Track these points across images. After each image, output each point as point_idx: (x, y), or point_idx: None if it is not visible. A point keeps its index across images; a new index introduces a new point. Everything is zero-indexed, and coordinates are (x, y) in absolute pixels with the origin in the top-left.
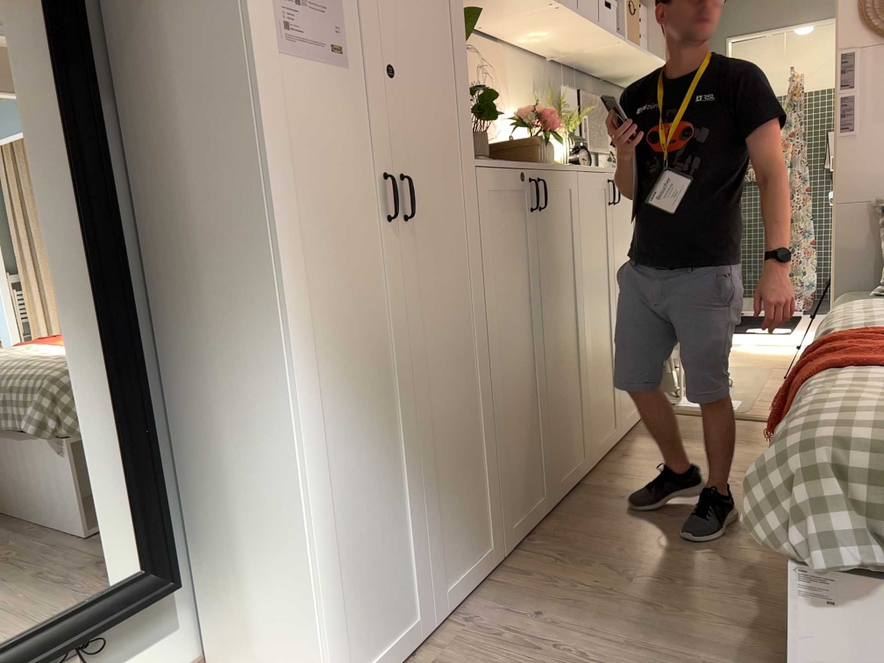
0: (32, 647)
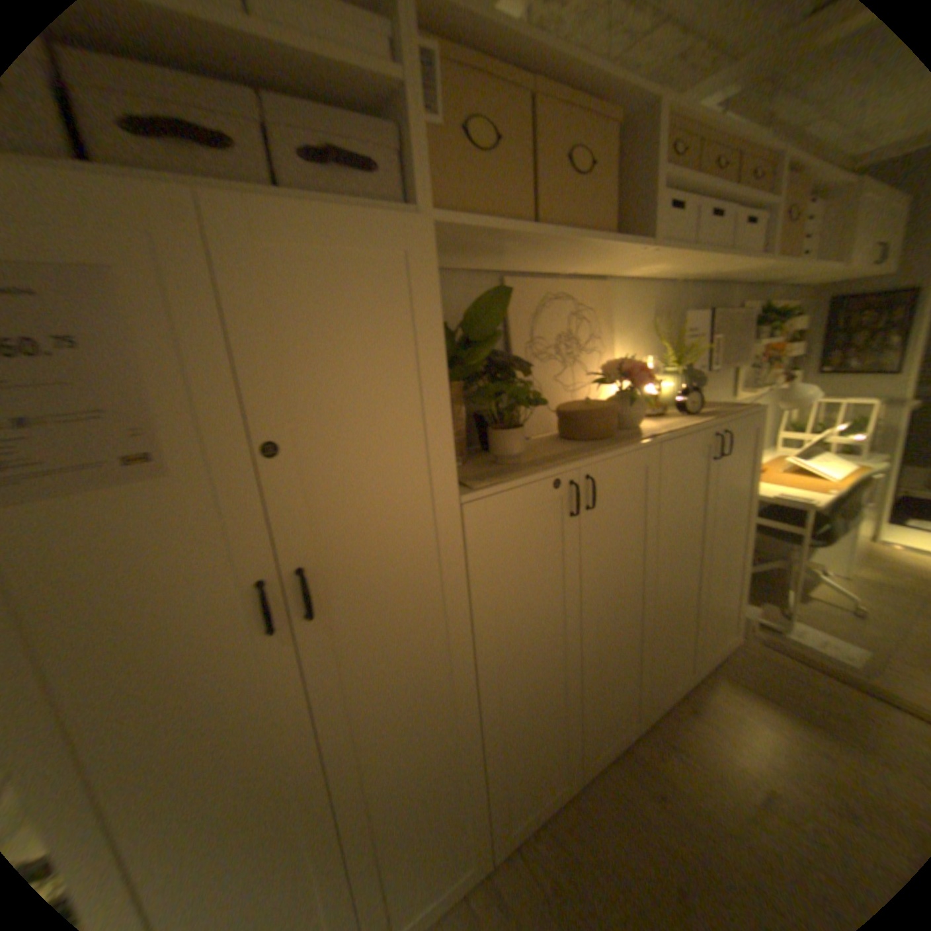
0: None
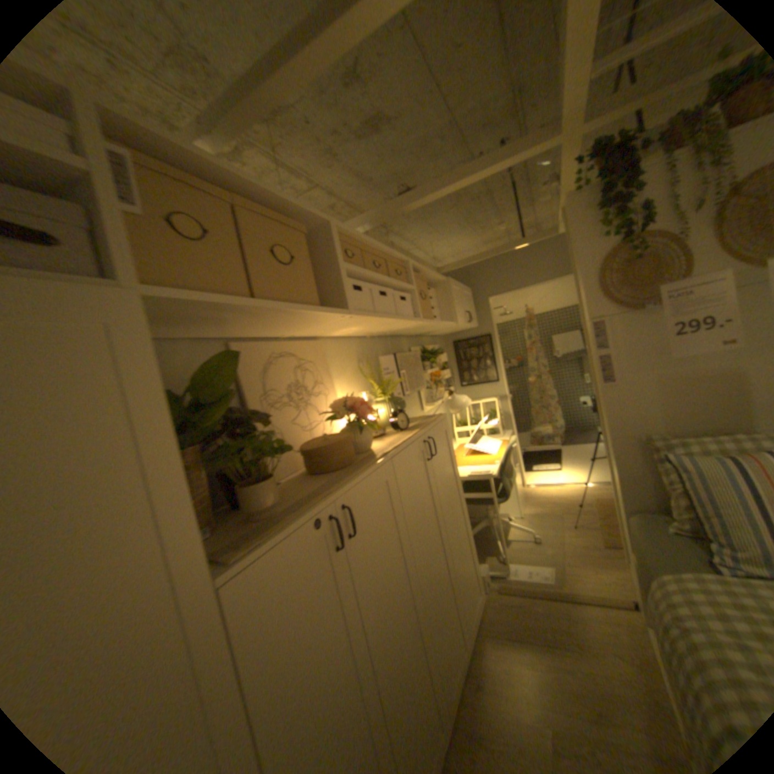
0: None
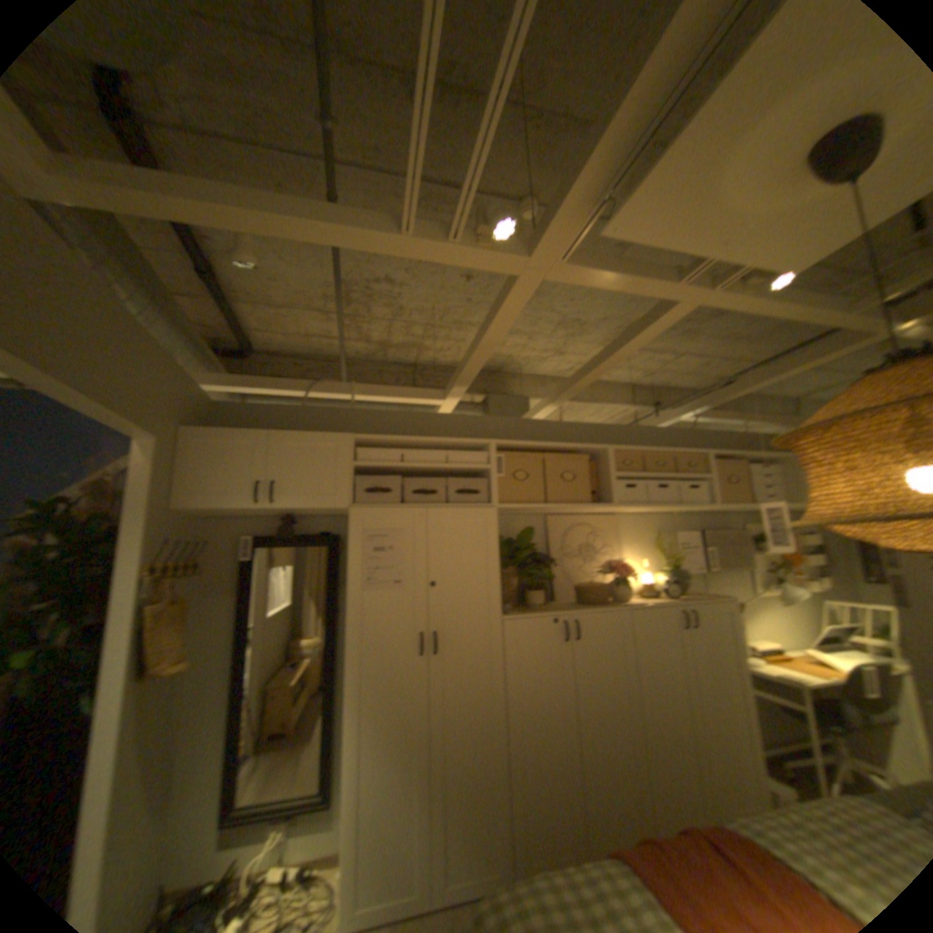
0: (266, 810)
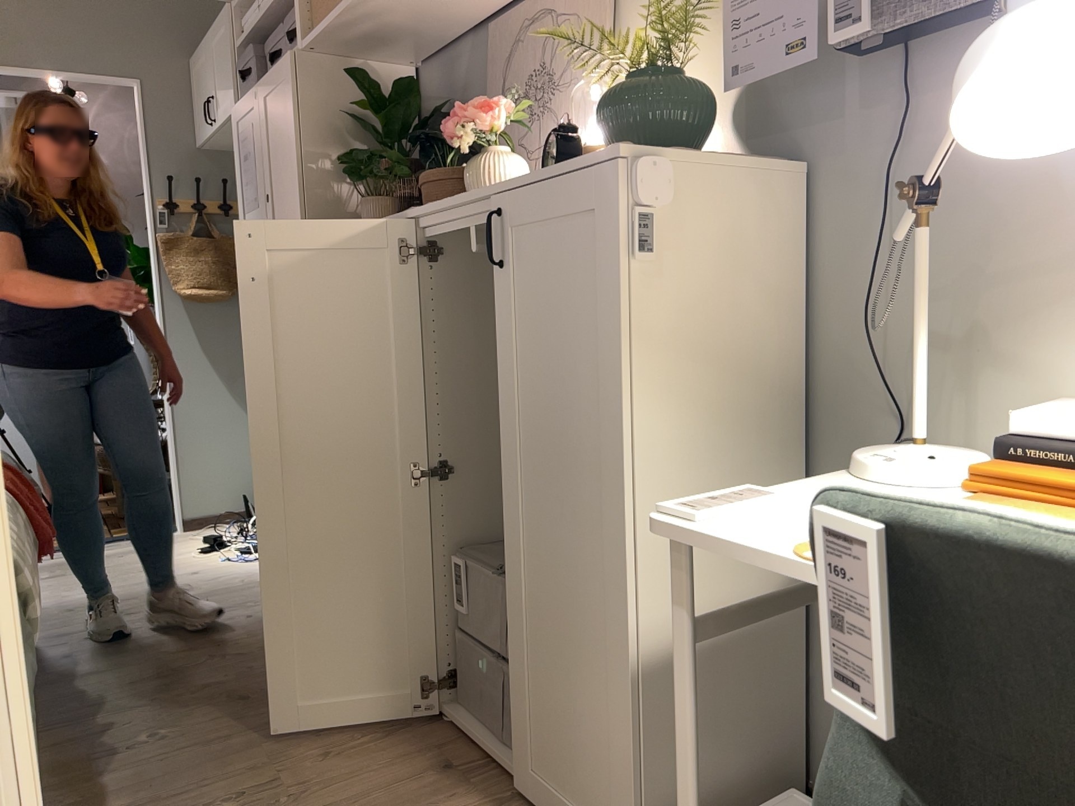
0: None
